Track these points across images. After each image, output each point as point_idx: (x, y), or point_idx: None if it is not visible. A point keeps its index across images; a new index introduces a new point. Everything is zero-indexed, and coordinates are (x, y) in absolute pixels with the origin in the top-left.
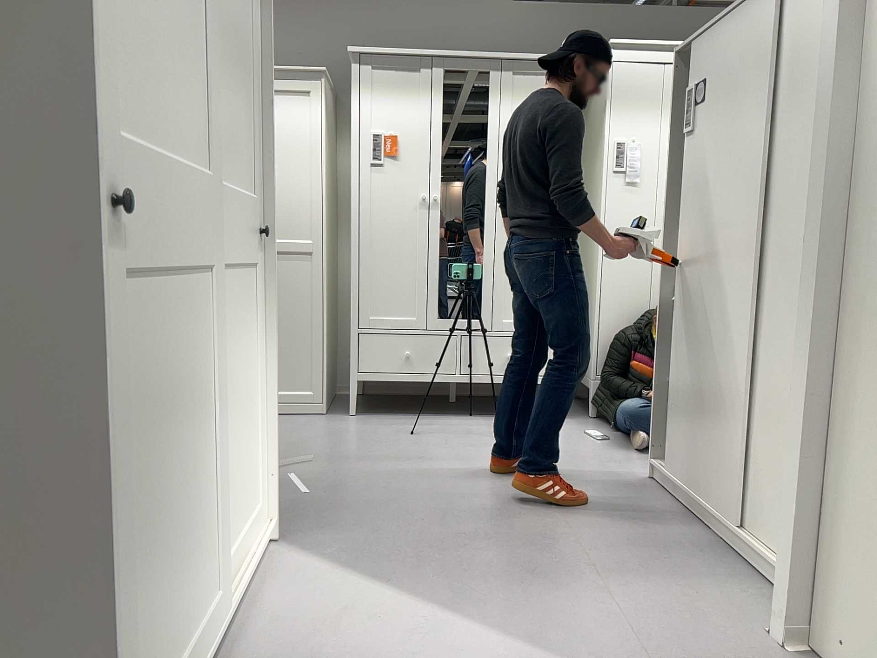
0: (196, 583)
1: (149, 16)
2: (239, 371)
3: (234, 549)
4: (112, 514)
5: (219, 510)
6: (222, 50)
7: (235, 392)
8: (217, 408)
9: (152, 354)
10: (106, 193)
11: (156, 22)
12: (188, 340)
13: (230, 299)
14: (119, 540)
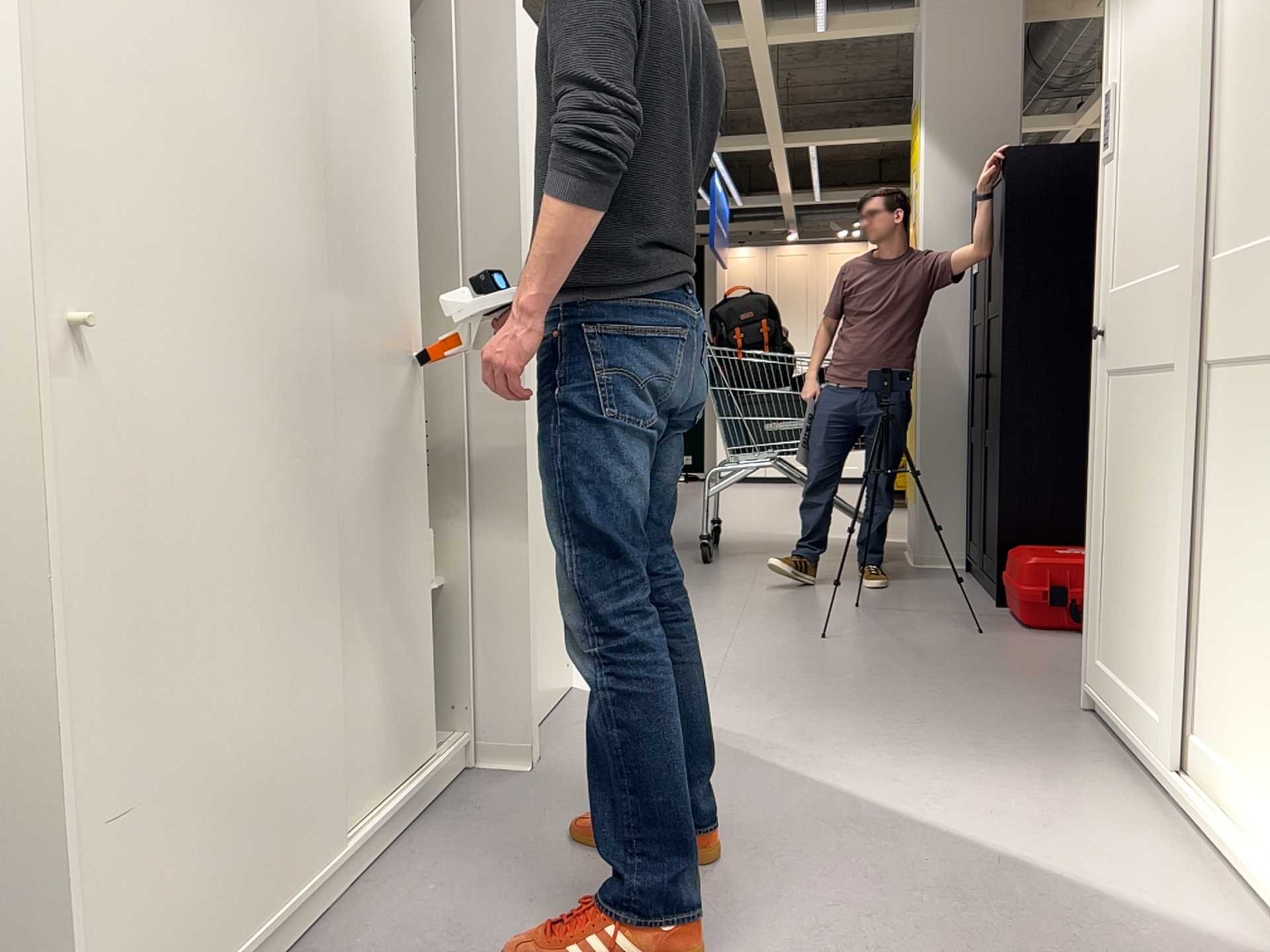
0: (1141, 659)
1: (1135, 184)
2: (1265, 529)
3: (1221, 769)
4: (1093, 505)
5: (1203, 671)
6: (1256, 53)
7: (1252, 555)
8: (1210, 540)
9: (1122, 428)
10: (1102, 325)
11: (1140, 181)
12: (1150, 430)
13: (1251, 407)
14: (1098, 526)
